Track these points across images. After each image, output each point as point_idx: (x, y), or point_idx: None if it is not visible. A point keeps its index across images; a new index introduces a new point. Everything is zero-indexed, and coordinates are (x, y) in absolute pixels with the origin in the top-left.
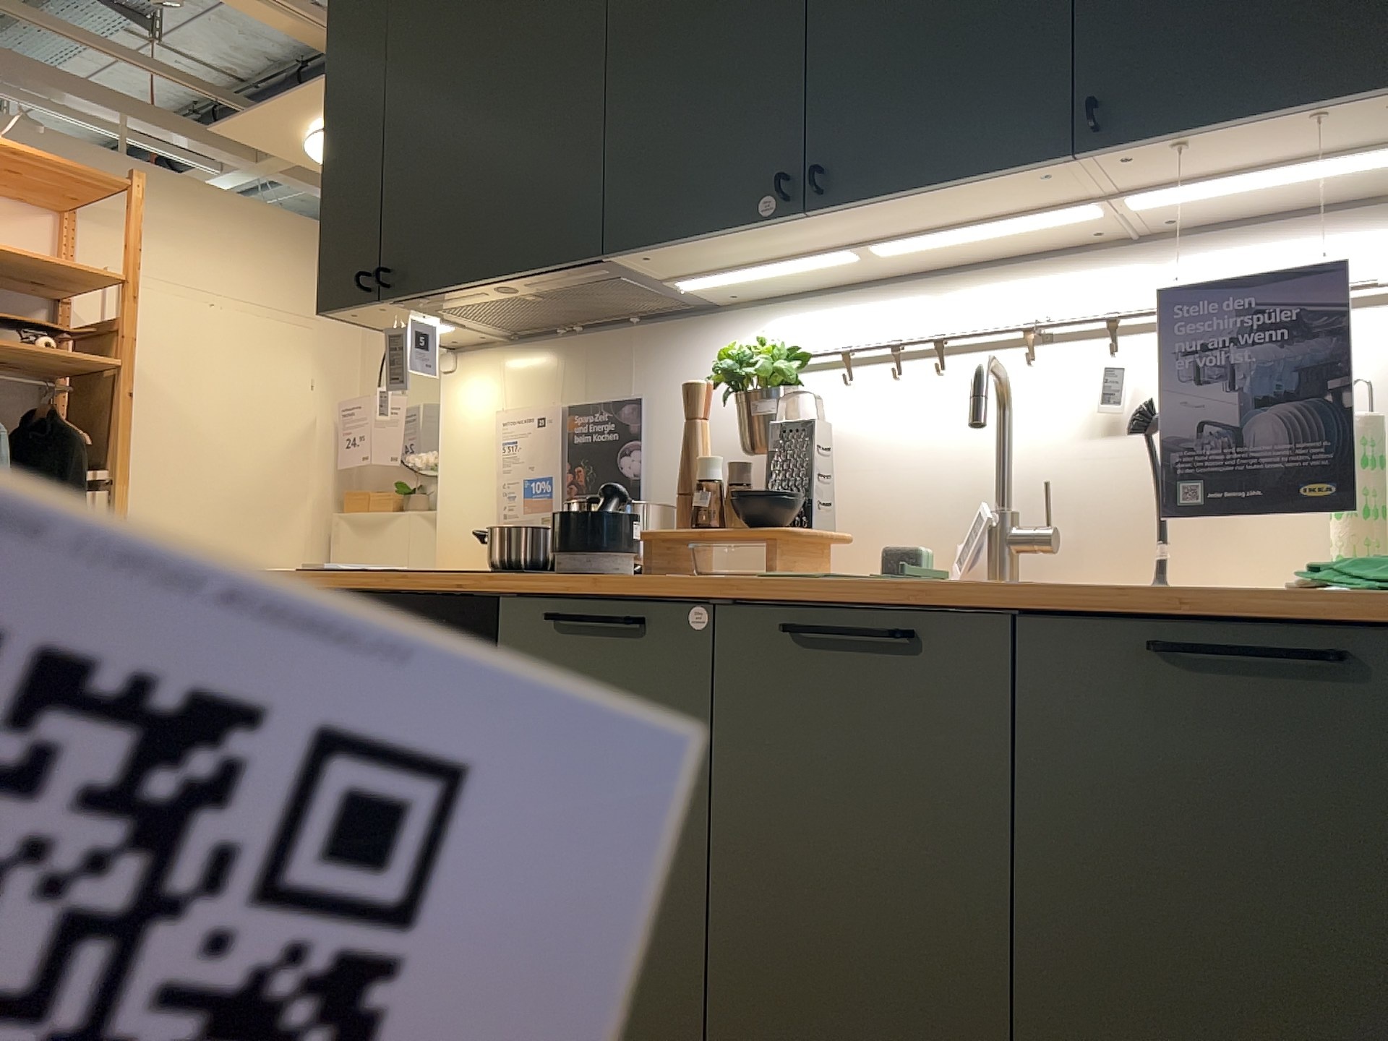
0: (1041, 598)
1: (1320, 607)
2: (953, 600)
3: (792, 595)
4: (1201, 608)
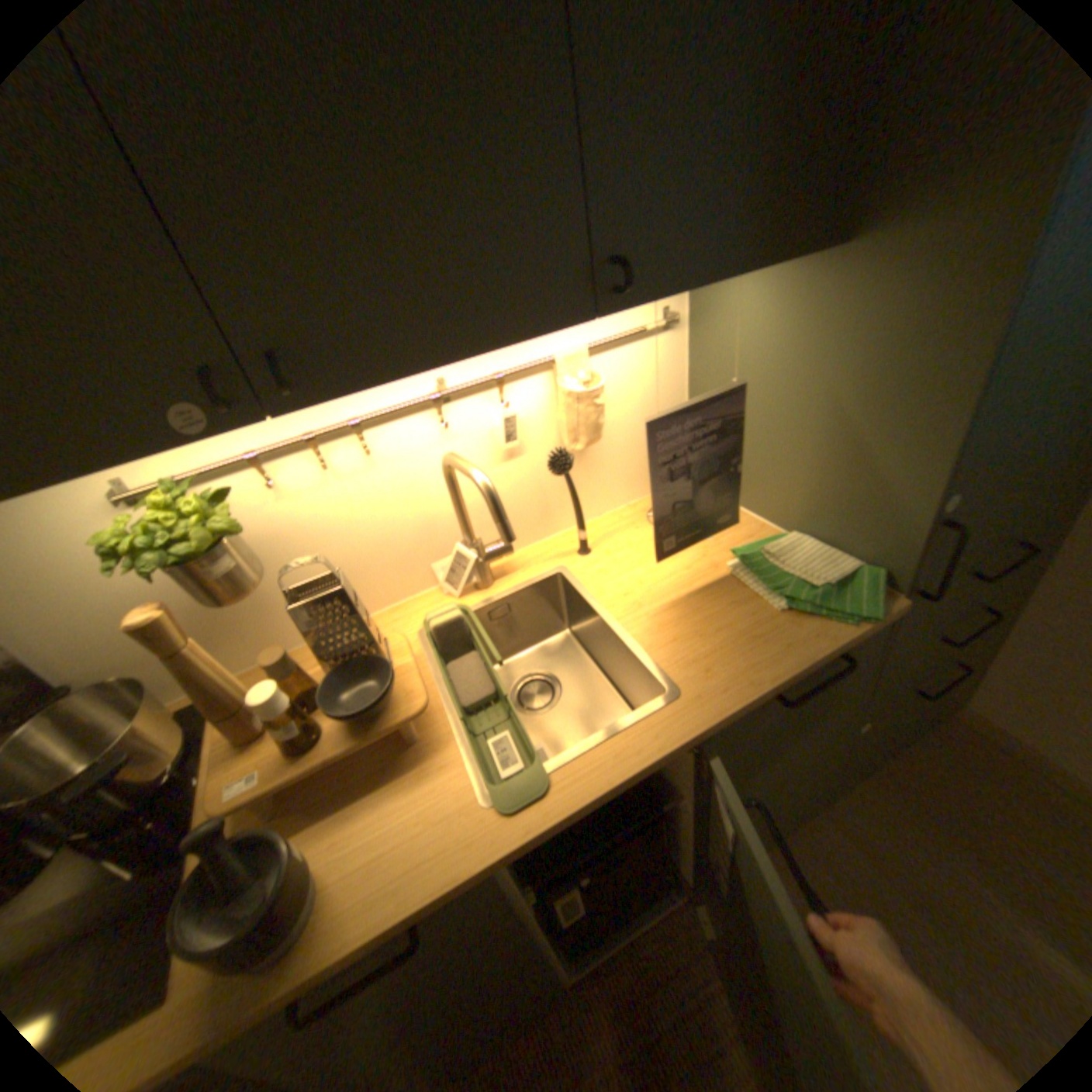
0: (735, 721)
1: (849, 650)
2: (681, 751)
3: (566, 824)
4: (803, 676)
